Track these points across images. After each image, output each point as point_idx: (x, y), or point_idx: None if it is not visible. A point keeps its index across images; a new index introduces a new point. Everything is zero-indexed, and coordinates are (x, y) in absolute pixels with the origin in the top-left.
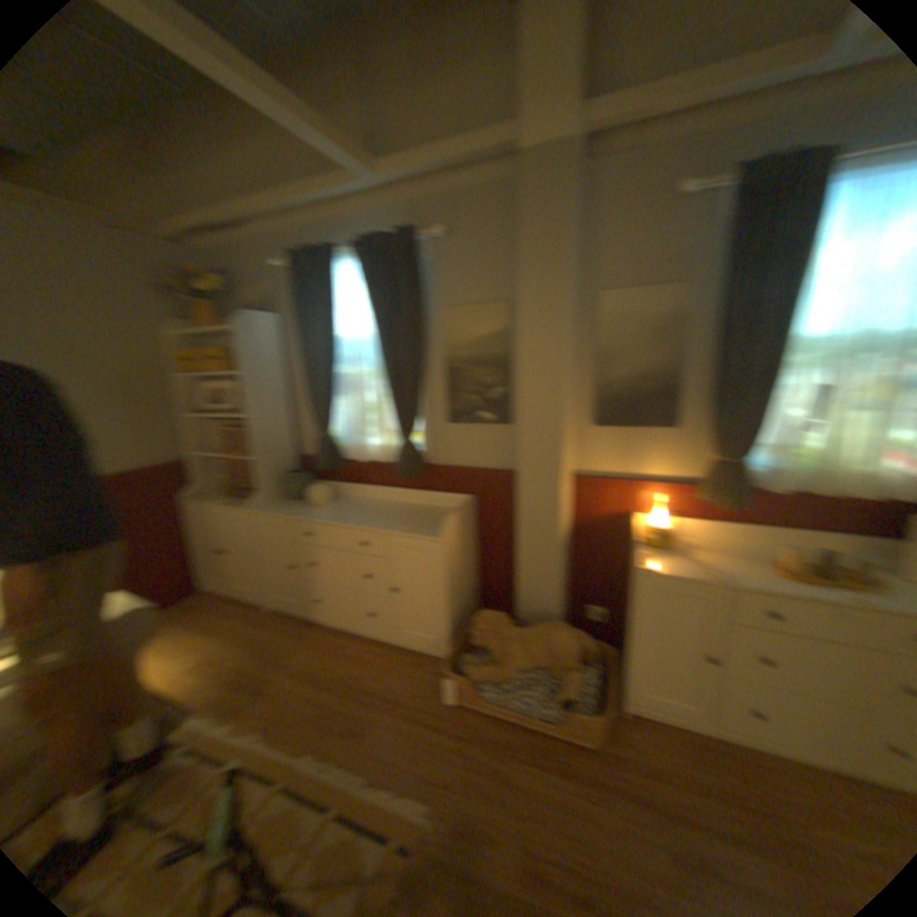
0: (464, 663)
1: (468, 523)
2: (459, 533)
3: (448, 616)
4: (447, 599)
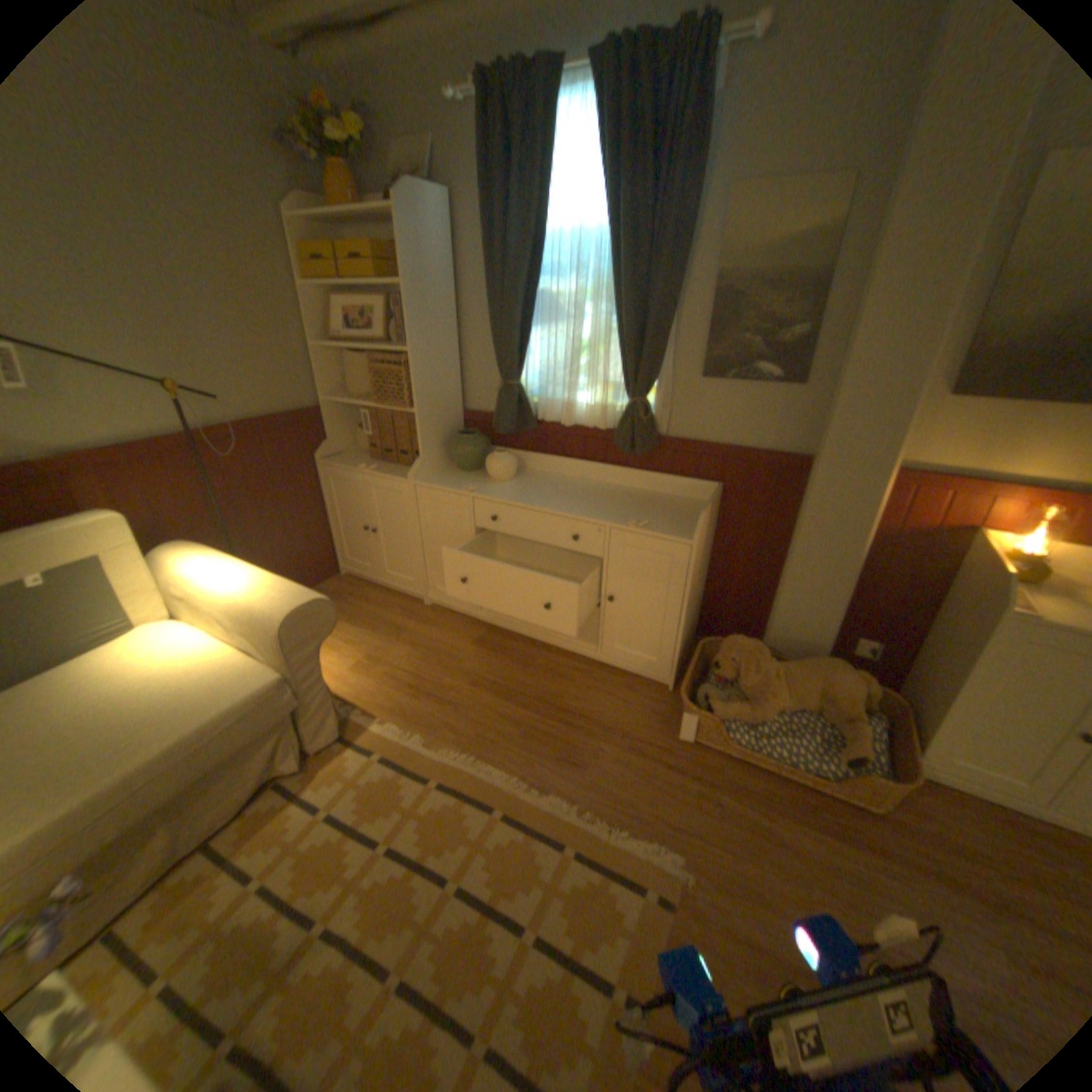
0: (706, 695)
1: (713, 521)
2: (707, 534)
3: (683, 636)
4: (686, 617)
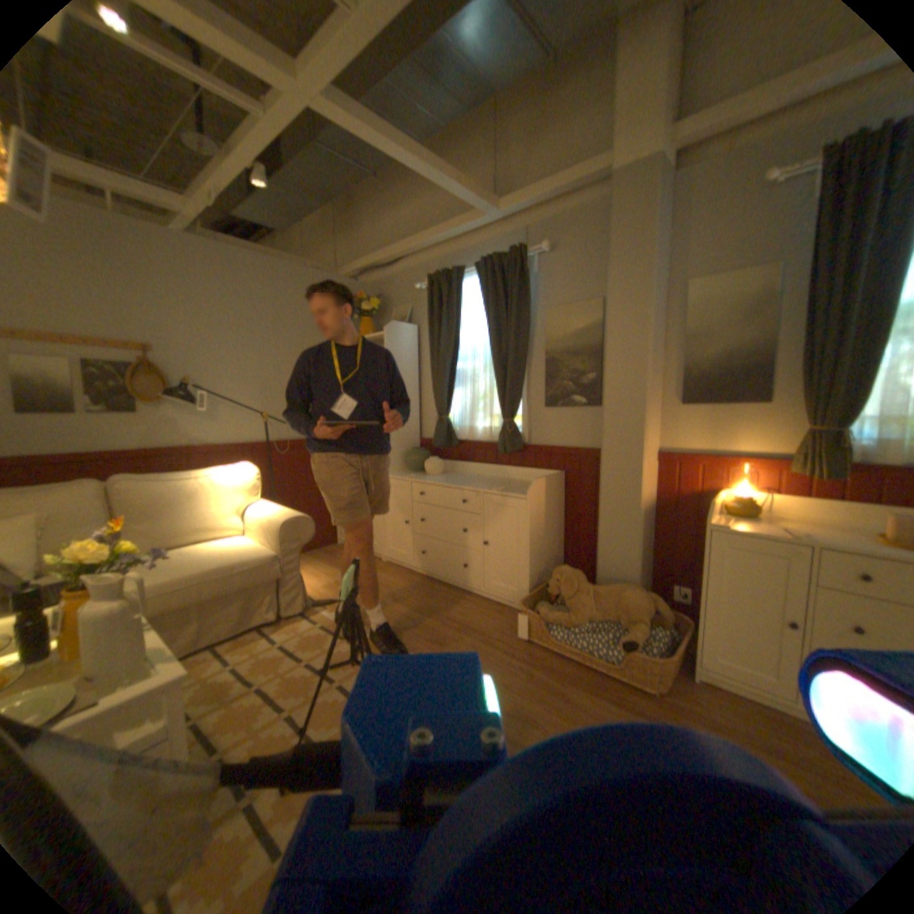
0: (542, 609)
1: (560, 496)
2: (549, 500)
3: (533, 571)
4: (533, 555)
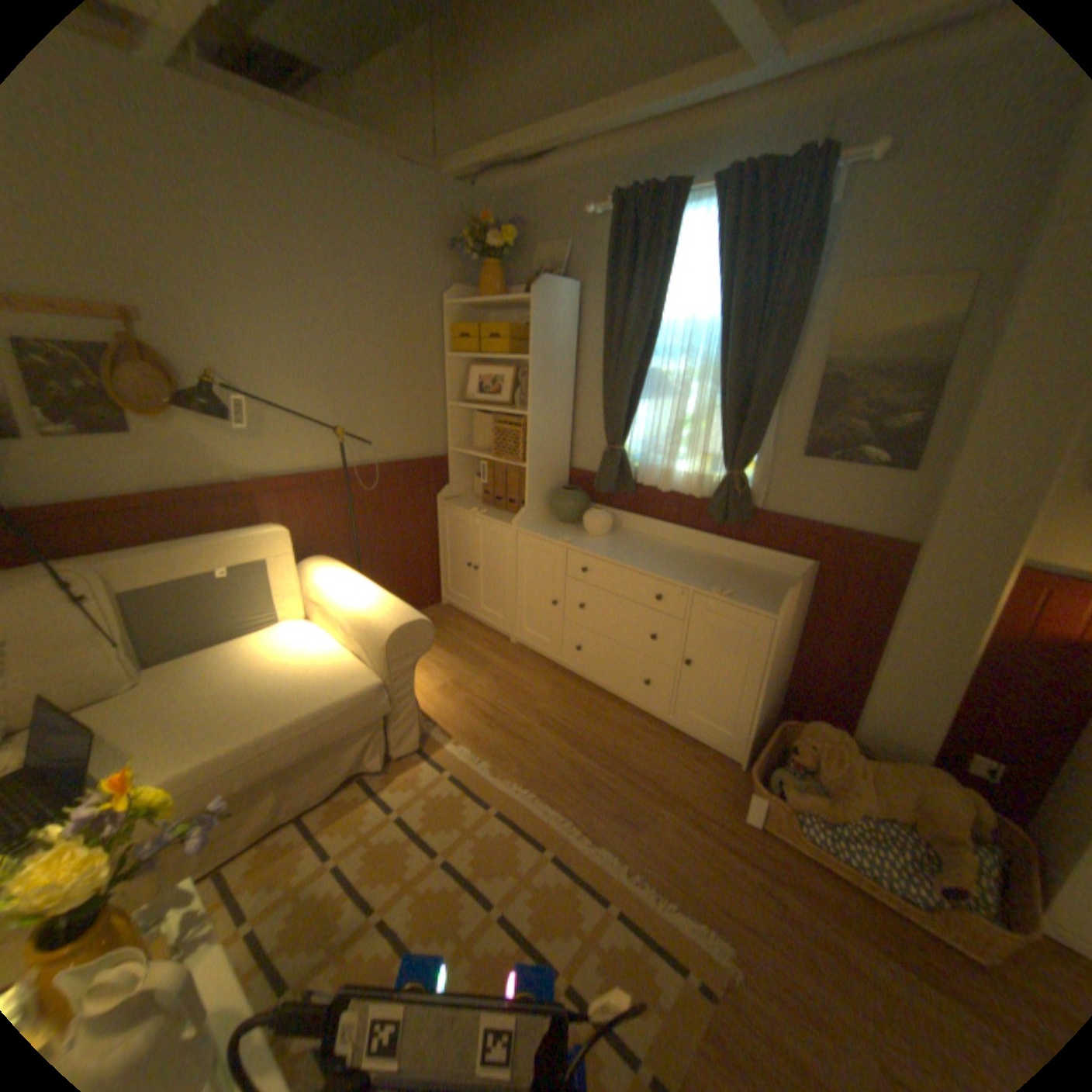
0: (782, 782)
1: (807, 600)
2: (797, 611)
3: (762, 714)
4: (767, 694)
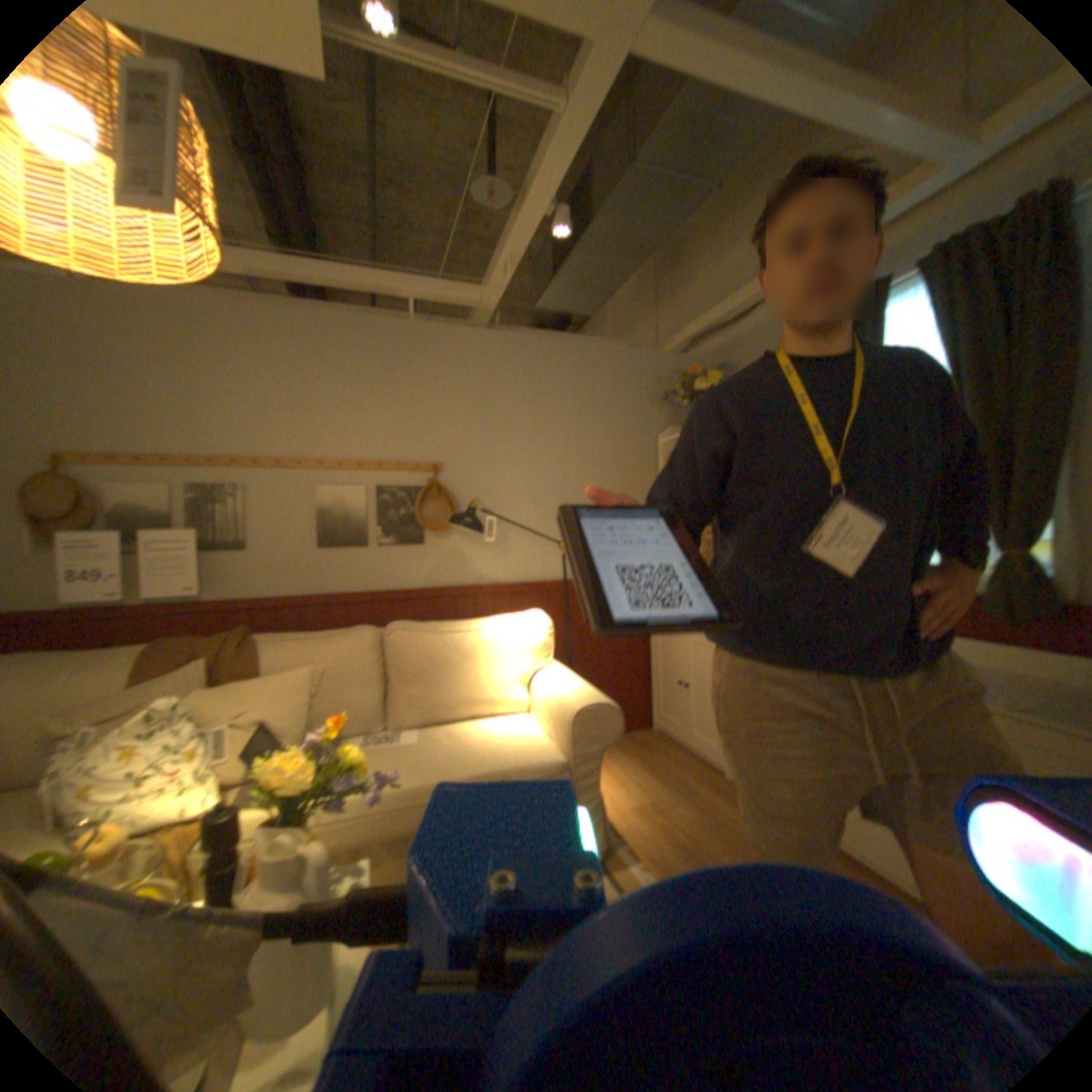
0: None
1: None
2: None
3: None
4: None
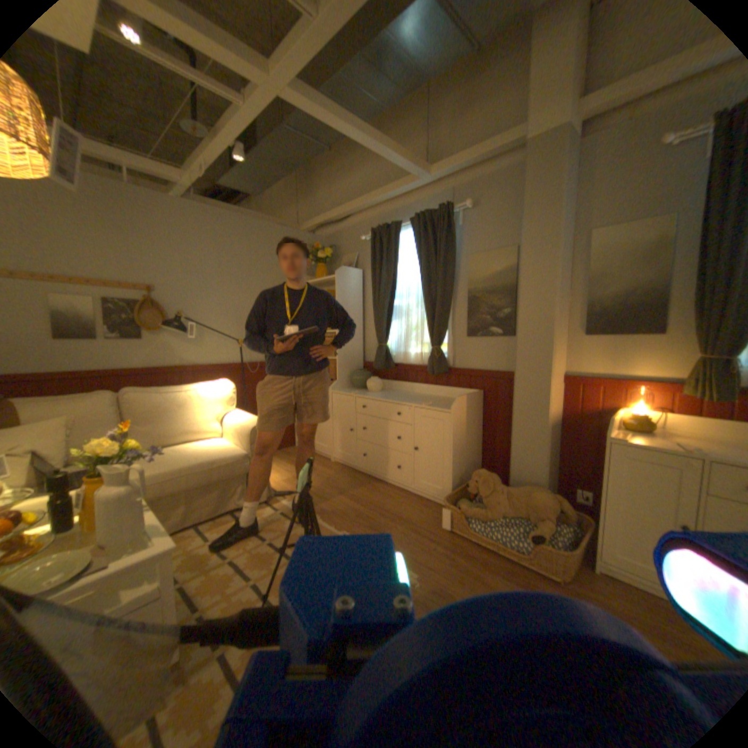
0: (463, 505)
1: (479, 411)
2: (470, 414)
3: (455, 473)
4: (456, 460)
